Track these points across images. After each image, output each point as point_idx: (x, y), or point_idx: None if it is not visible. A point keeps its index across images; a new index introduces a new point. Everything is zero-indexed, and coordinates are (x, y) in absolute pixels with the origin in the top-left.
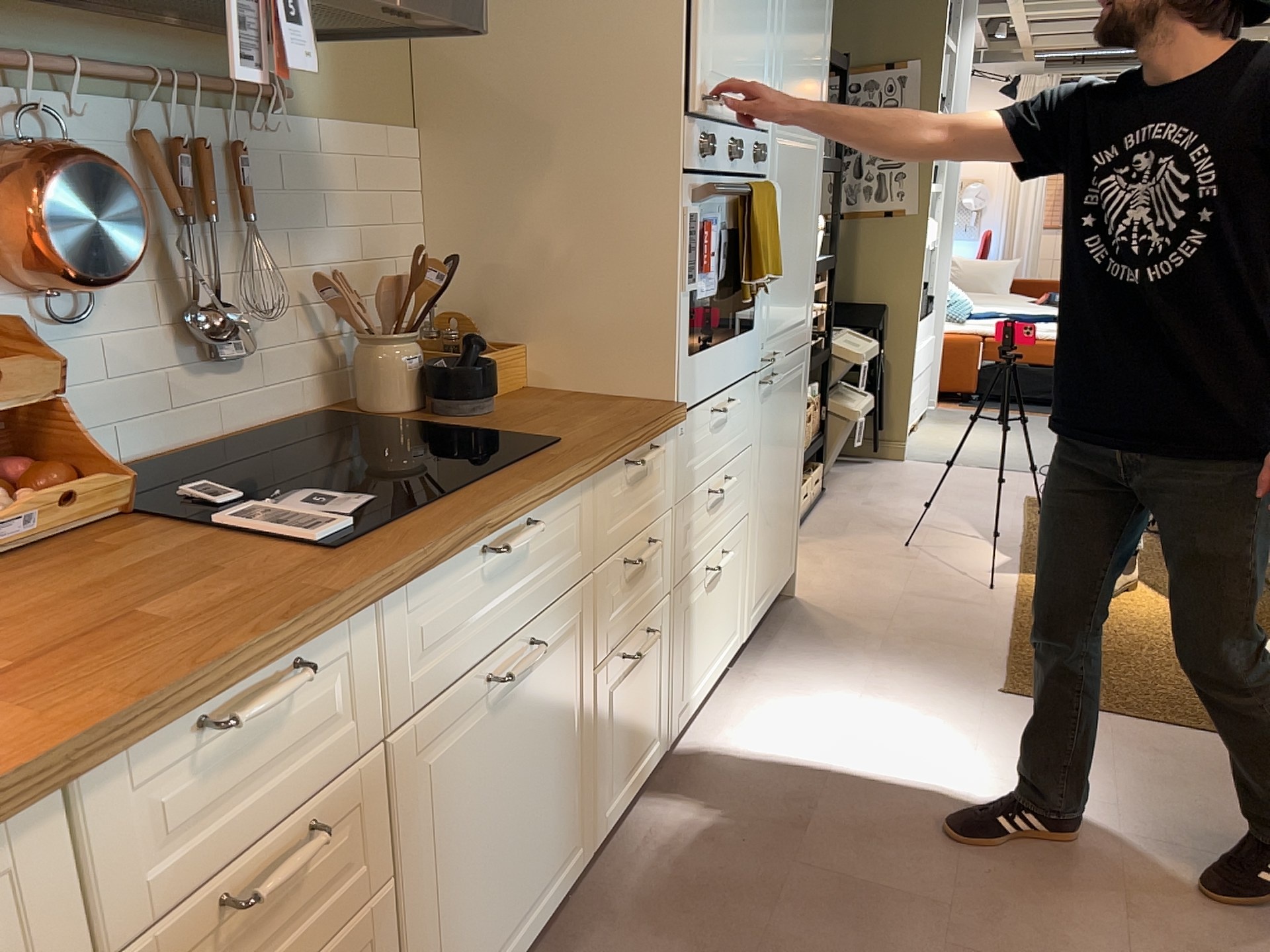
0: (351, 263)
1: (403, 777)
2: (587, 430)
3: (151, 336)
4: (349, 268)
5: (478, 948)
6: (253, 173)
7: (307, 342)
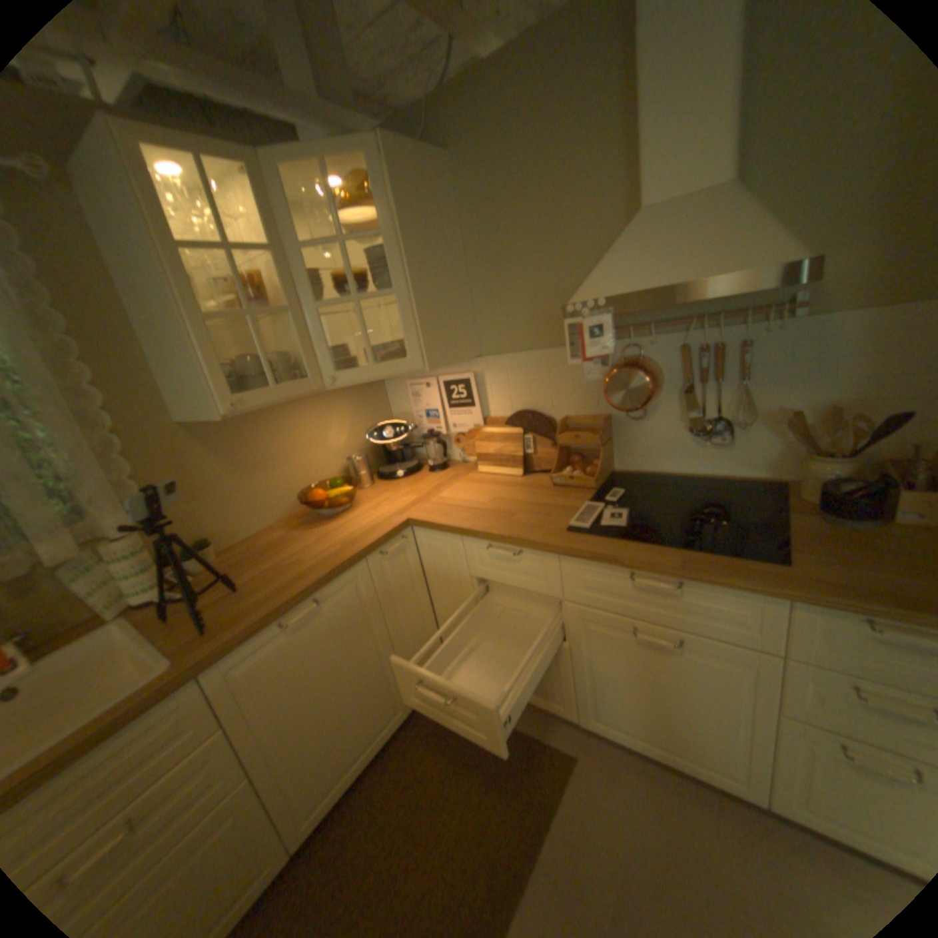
0: (858, 400)
1: (576, 620)
2: (845, 577)
3: (678, 427)
4: (854, 403)
5: (628, 723)
6: (763, 352)
7: (792, 443)
